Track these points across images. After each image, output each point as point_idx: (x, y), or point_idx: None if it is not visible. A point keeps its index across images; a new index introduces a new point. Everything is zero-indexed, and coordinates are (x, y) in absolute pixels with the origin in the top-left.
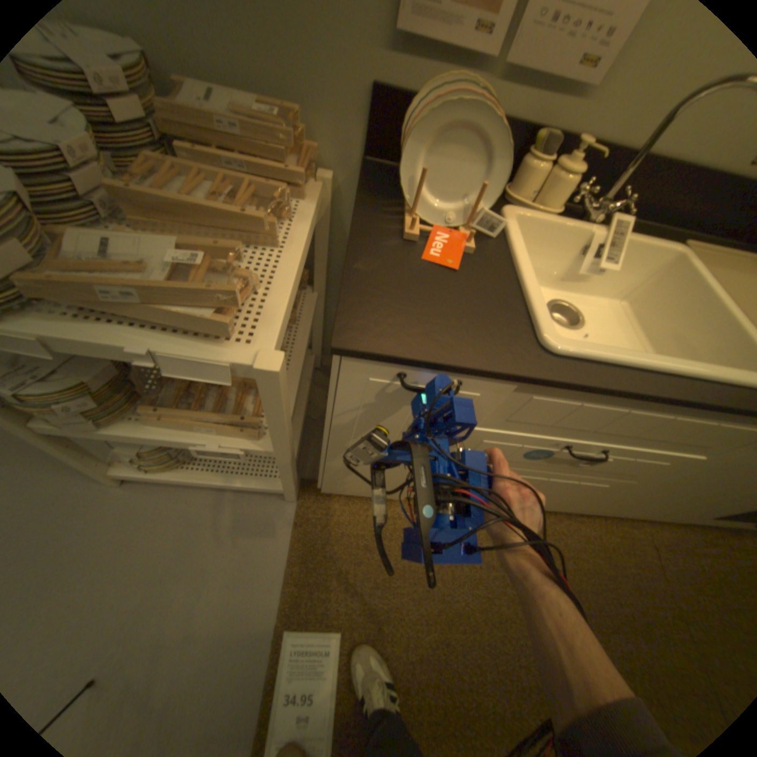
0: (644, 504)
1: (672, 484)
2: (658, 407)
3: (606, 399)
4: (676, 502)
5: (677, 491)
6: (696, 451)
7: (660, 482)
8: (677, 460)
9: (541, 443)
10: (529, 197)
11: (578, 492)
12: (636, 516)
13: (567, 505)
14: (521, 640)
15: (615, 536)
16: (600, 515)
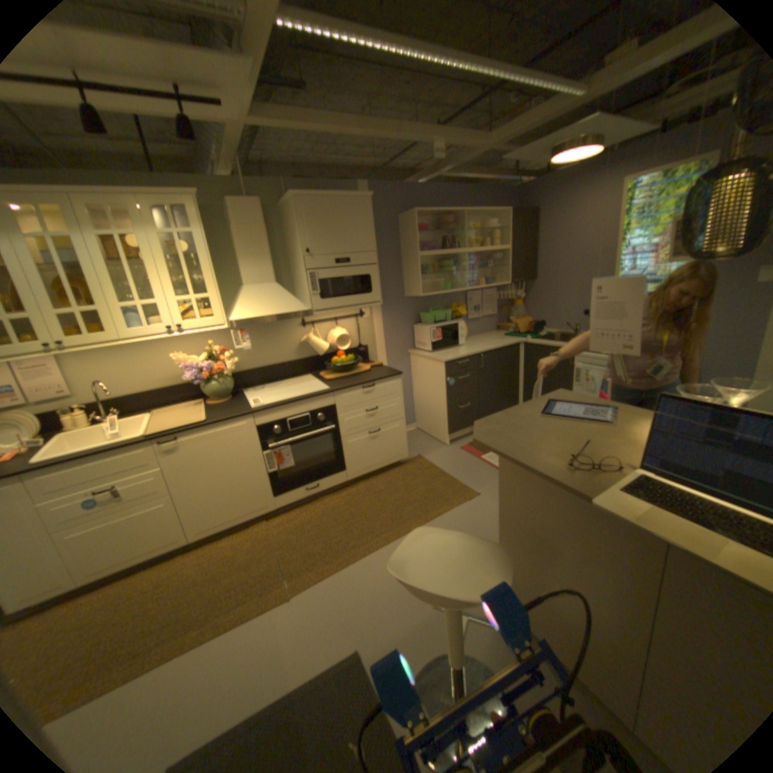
0: (208, 508)
1: (182, 489)
2: (87, 462)
3: (64, 468)
4: (217, 498)
5: (196, 491)
6: (147, 469)
7: (176, 491)
8: (149, 477)
9: (77, 498)
10: (73, 429)
11: (158, 519)
12: (230, 519)
13: (177, 532)
14: (157, 614)
15: (241, 539)
16: (215, 531)
